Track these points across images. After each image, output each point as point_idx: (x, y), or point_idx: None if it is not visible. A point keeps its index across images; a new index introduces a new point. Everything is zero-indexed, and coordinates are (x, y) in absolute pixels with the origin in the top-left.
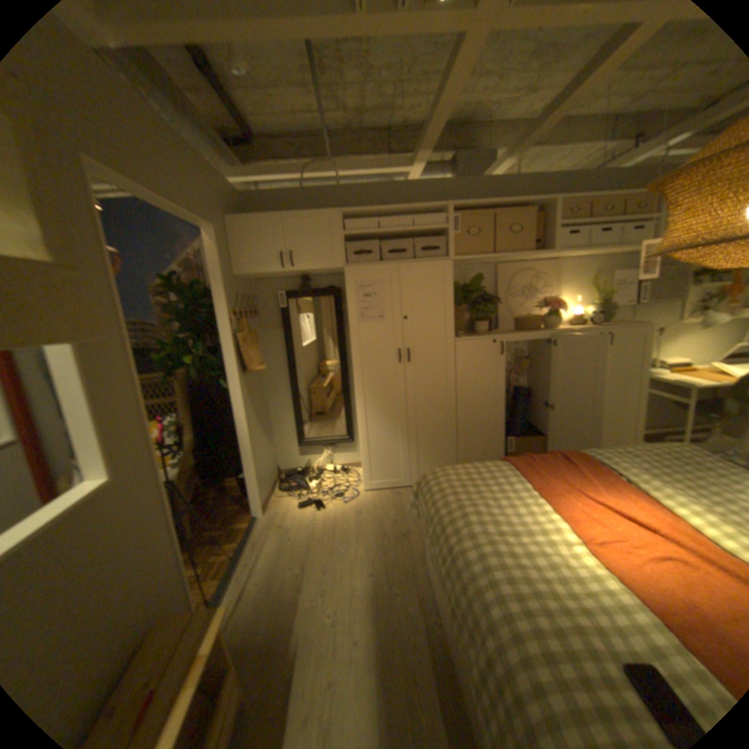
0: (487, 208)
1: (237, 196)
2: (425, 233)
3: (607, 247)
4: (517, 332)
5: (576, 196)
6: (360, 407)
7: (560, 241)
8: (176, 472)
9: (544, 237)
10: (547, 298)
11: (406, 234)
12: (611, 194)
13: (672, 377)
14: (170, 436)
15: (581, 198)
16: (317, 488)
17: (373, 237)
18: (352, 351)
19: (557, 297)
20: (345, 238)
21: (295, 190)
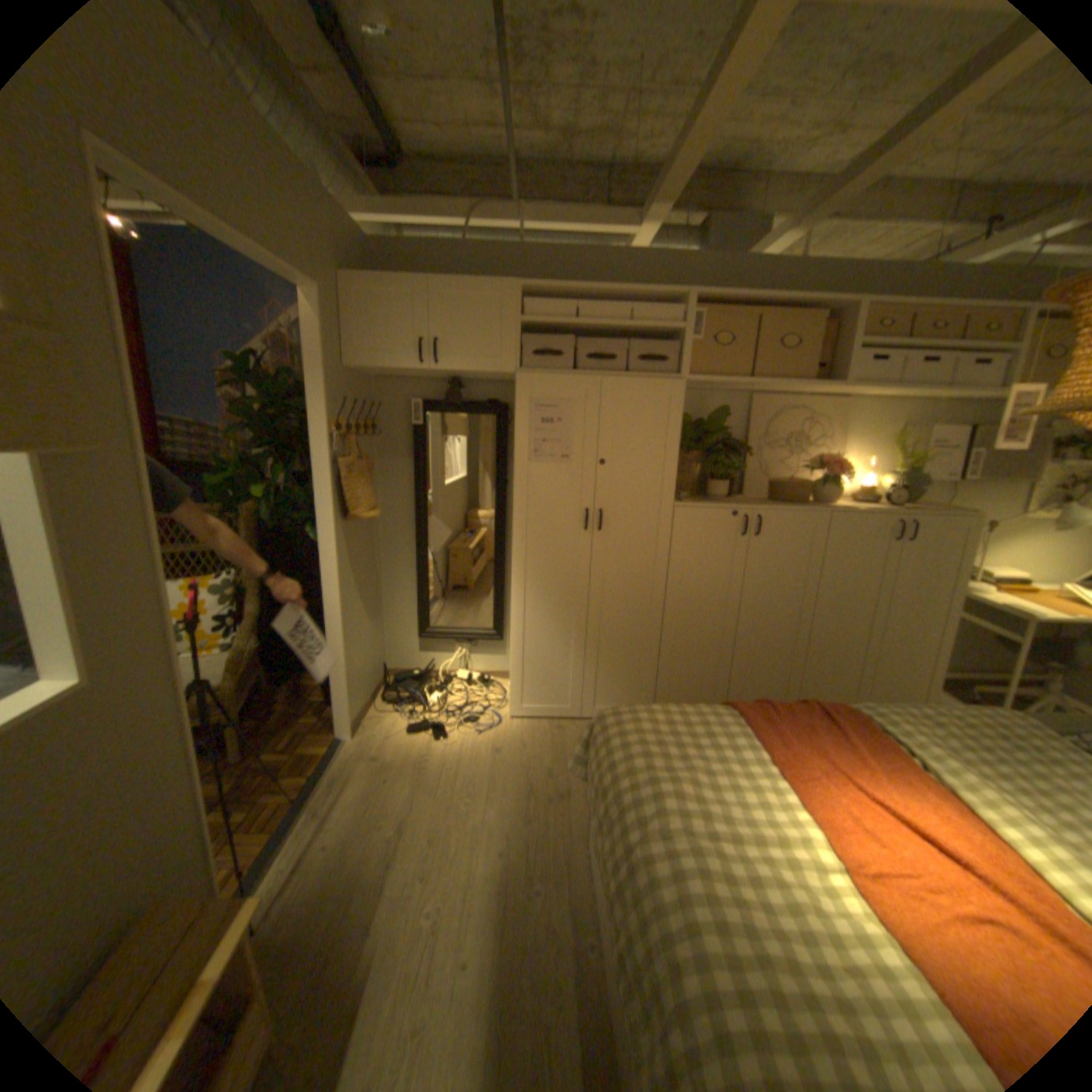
0: (749, 304)
1: (362, 242)
2: (648, 334)
3: (928, 387)
4: (770, 503)
5: (892, 301)
6: (516, 591)
7: (857, 369)
8: (226, 657)
9: (832, 360)
10: (823, 456)
11: (618, 331)
12: (947, 303)
13: (1000, 599)
14: (225, 601)
15: (899, 304)
16: (438, 704)
17: (566, 329)
18: (514, 505)
19: (839, 456)
20: (522, 328)
21: (453, 243)
